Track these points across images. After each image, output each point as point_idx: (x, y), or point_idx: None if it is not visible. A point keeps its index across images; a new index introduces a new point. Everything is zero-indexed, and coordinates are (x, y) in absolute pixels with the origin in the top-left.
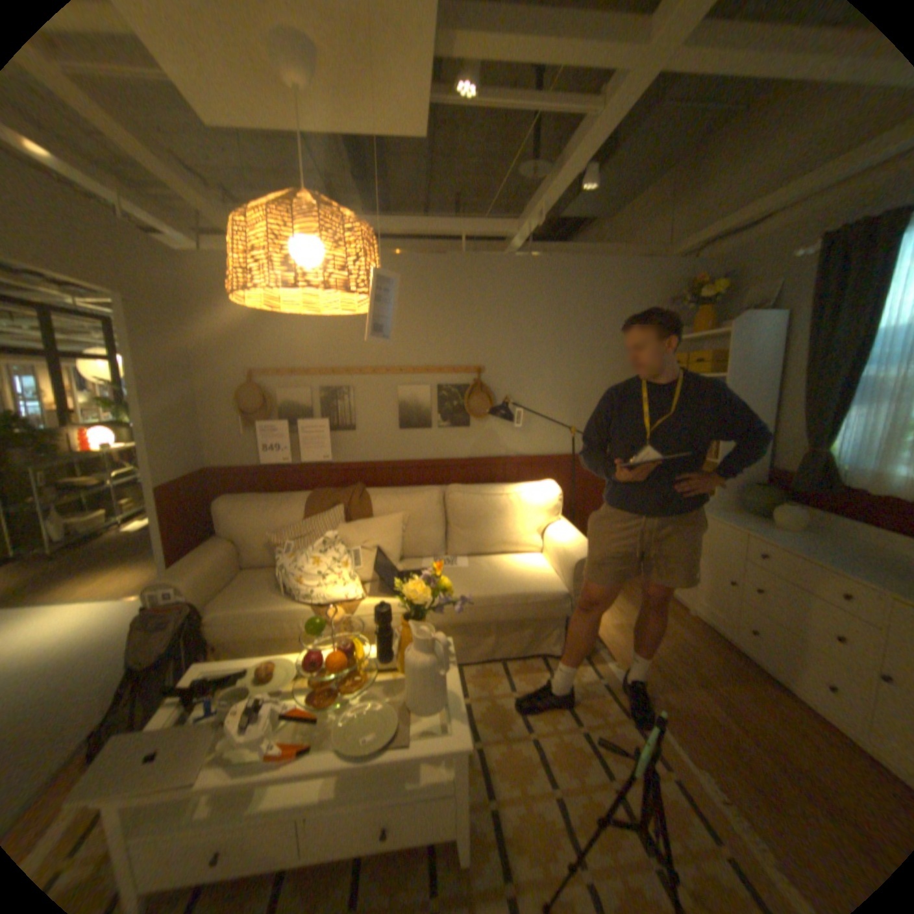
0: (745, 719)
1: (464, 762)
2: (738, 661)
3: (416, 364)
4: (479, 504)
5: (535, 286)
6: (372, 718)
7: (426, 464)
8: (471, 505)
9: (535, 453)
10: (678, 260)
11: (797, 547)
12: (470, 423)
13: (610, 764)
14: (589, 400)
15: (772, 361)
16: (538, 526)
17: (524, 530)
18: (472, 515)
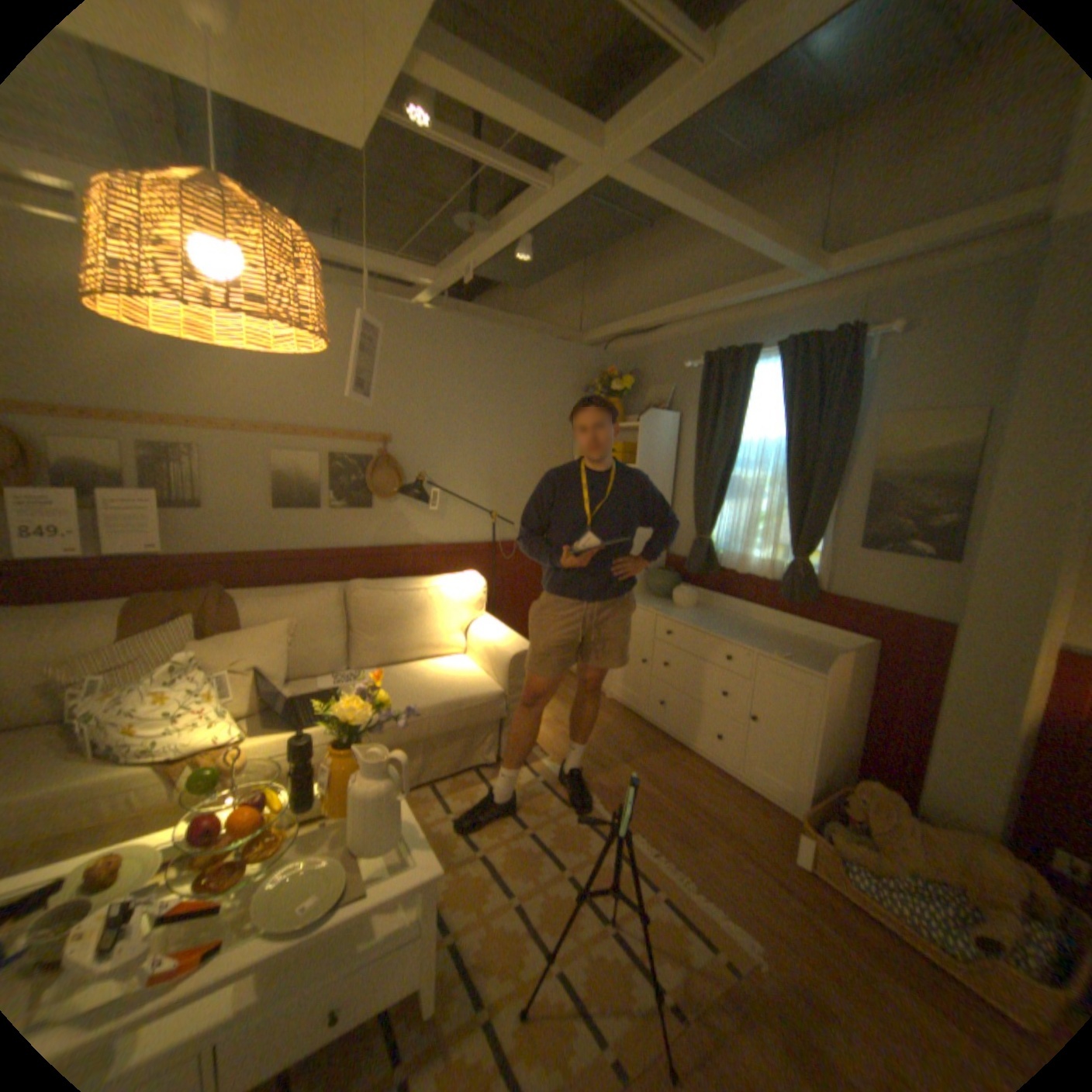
0: (660, 781)
1: (433, 892)
2: (648, 733)
3: (299, 424)
4: (392, 603)
5: (452, 350)
6: (305, 880)
7: (313, 556)
8: (383, 605)
9: (450, 541)
10: (589, 350)
11: (692, 621)
12: (374, 505)
13: (558, 857)
14: (508, 484)
15: (668, 458)
16: (462, 623)
17: (446, 630)
18: (384, 617)
